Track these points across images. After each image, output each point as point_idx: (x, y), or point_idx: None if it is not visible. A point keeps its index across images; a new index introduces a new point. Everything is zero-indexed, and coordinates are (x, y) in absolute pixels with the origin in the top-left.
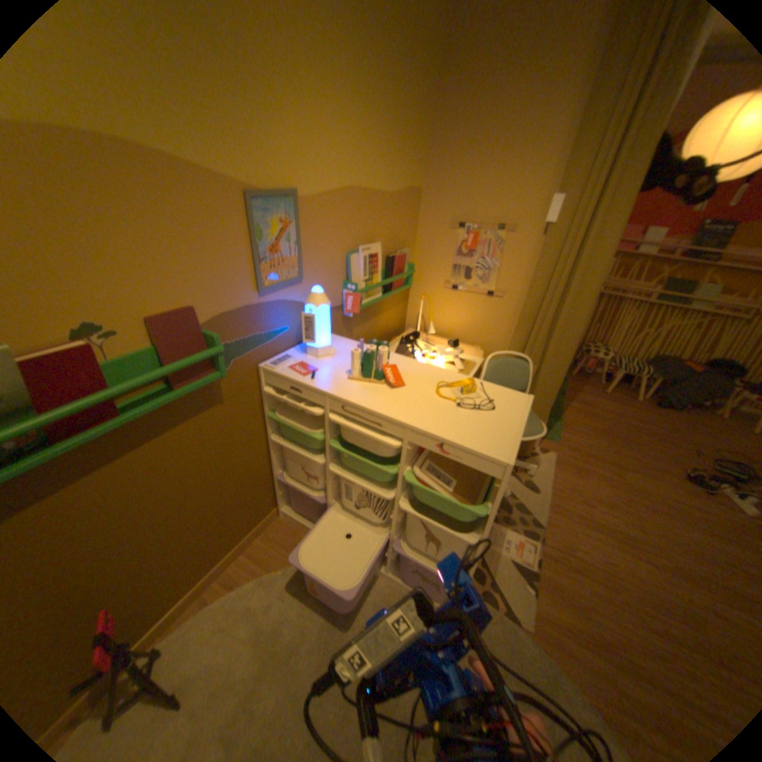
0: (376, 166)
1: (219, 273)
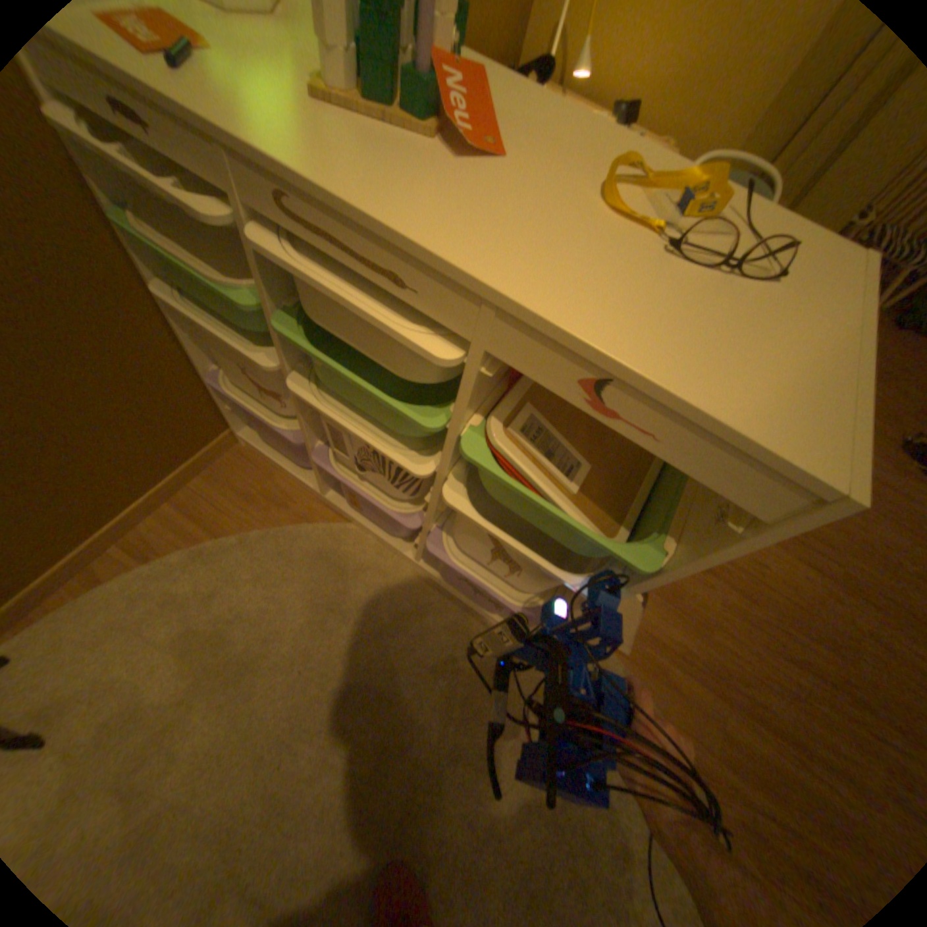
0: None
1: None
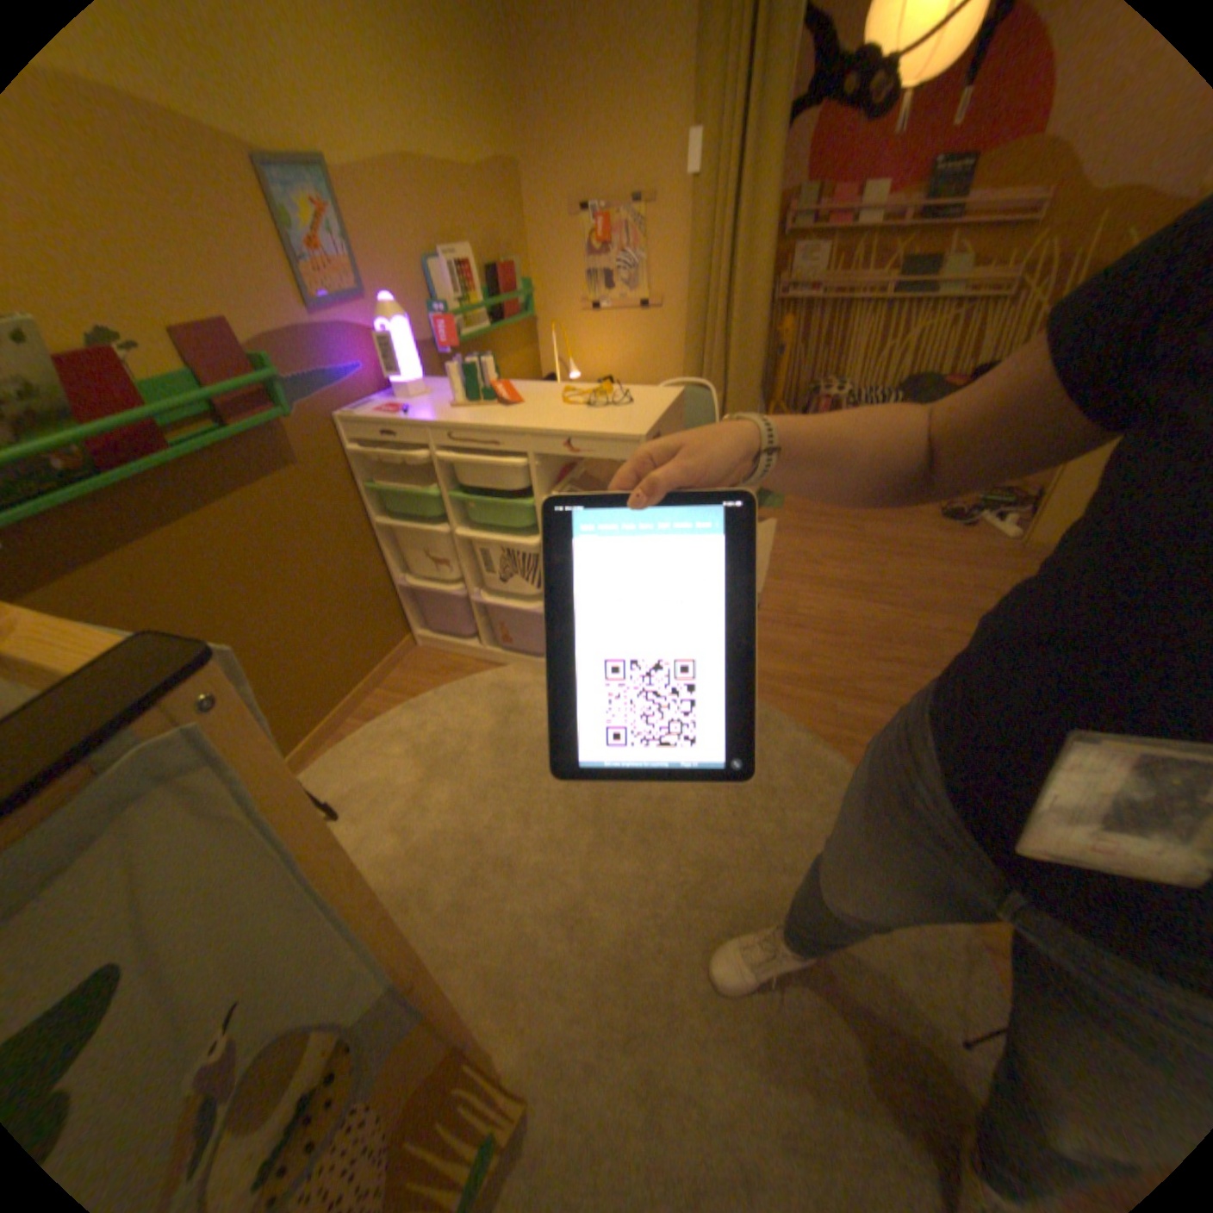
0: (432, 124)
1: (246, 276)
